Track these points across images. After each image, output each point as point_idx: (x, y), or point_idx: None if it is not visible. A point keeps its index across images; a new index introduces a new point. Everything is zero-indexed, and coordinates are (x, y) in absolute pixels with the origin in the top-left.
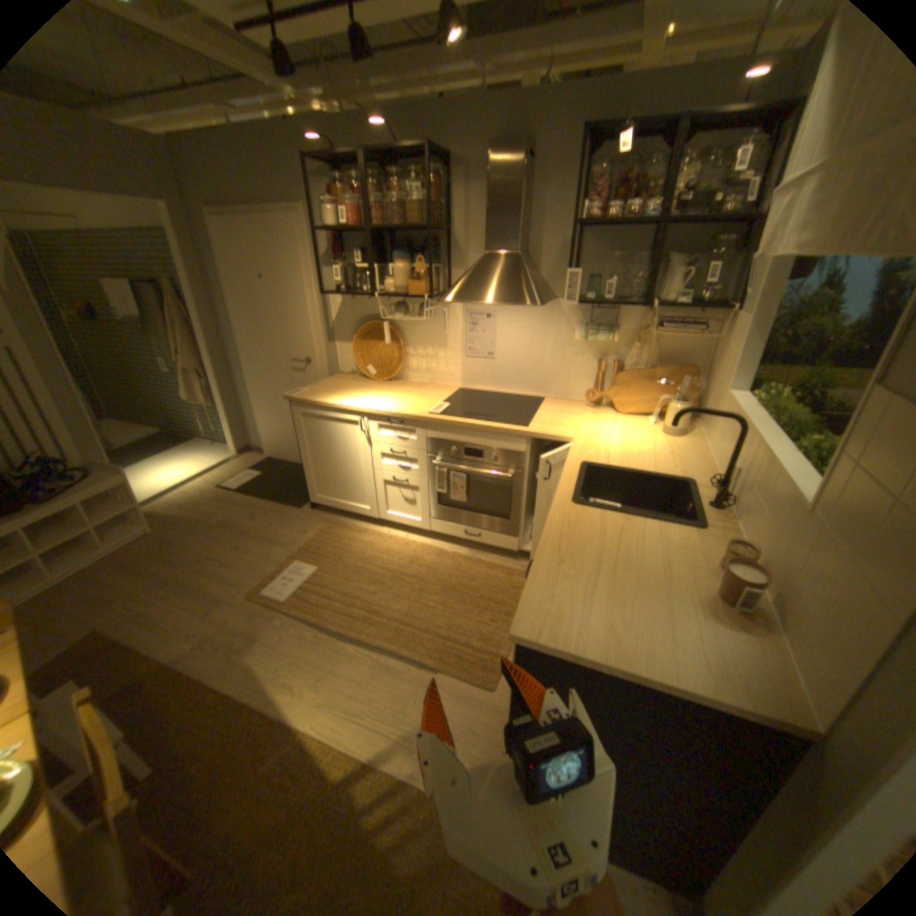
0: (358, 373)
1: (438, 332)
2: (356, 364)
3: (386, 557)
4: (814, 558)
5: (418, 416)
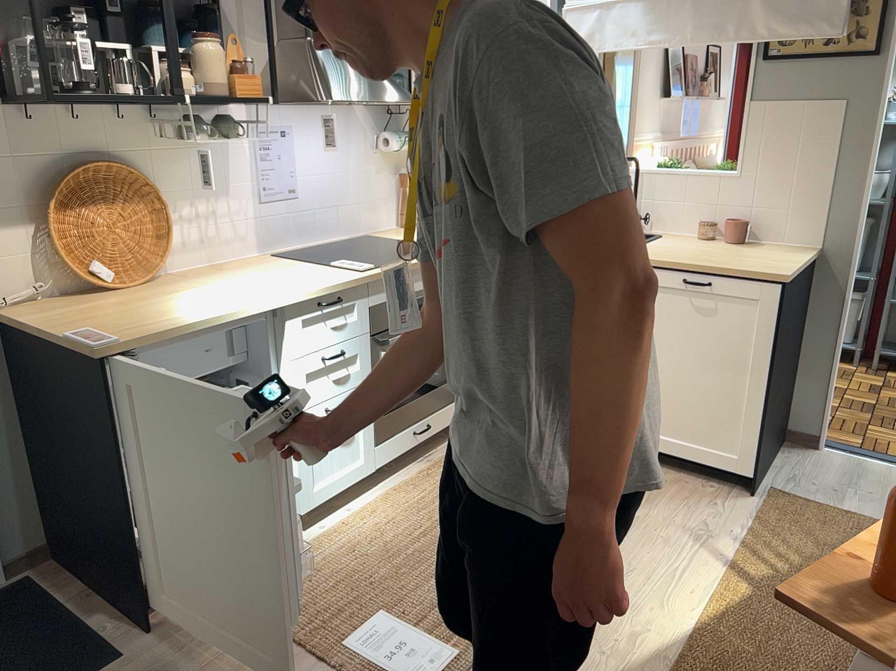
0: (45, 295)
1: (214, 169)
2: (71, 266)
3: (395, 532)
4: (756, 193)
5: (362, 276)
